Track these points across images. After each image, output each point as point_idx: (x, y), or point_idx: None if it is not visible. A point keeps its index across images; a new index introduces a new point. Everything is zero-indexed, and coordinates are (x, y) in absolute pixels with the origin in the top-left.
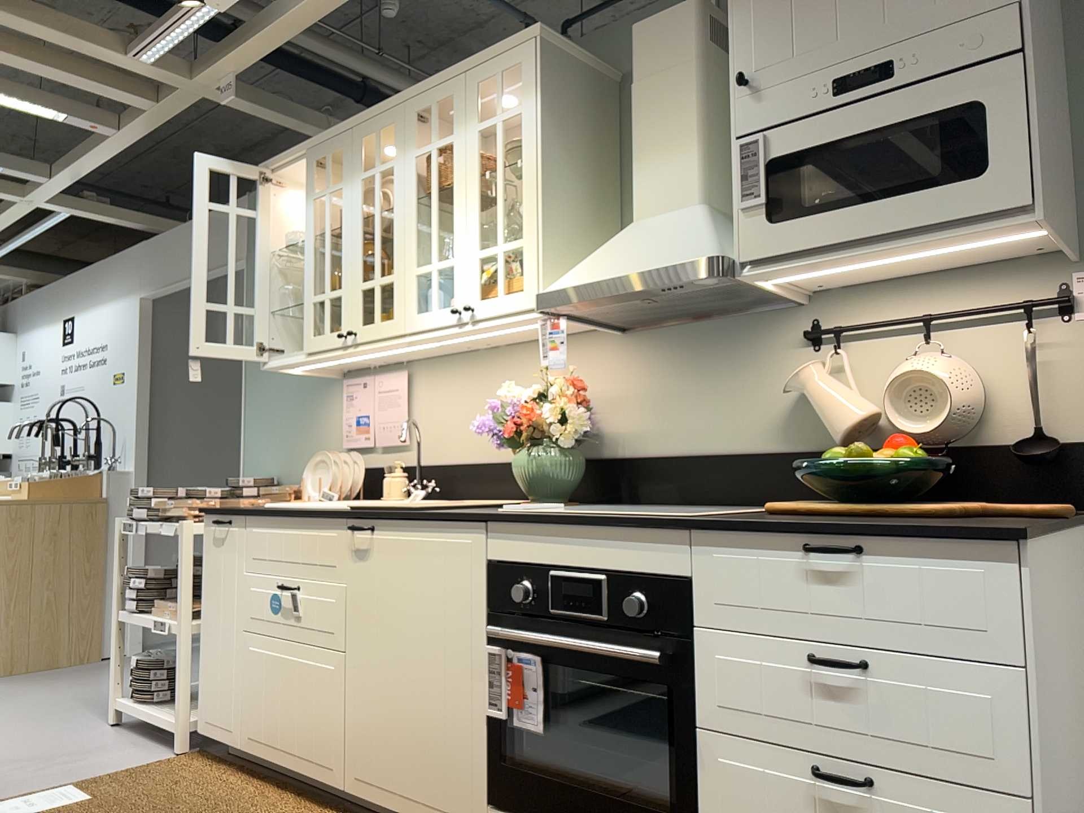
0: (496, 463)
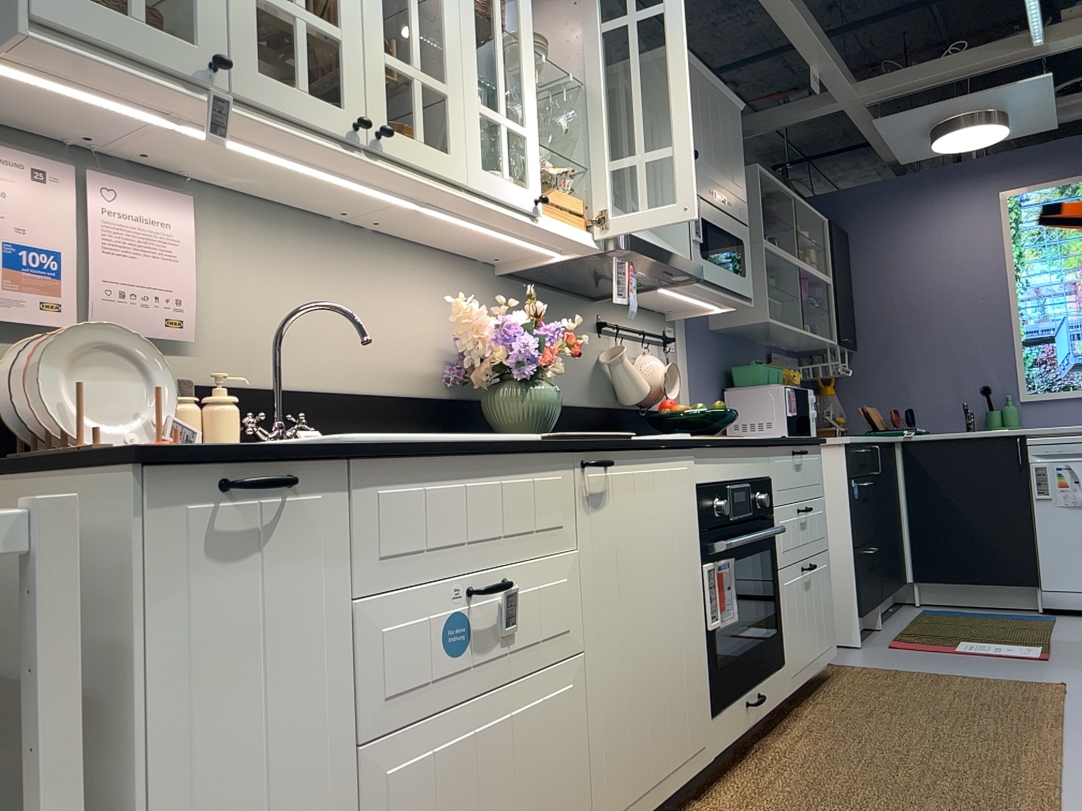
0: (370, 395)
